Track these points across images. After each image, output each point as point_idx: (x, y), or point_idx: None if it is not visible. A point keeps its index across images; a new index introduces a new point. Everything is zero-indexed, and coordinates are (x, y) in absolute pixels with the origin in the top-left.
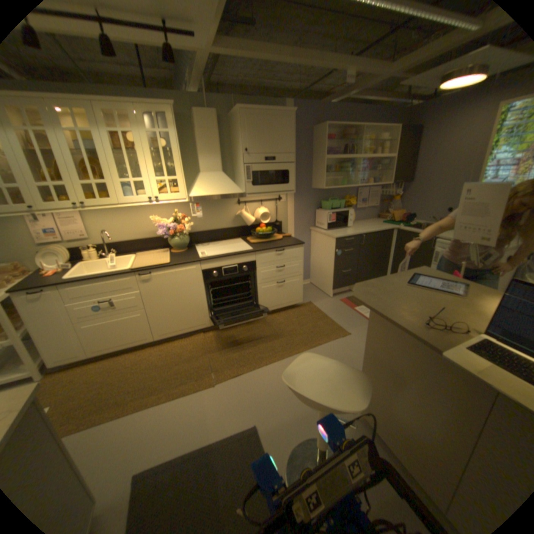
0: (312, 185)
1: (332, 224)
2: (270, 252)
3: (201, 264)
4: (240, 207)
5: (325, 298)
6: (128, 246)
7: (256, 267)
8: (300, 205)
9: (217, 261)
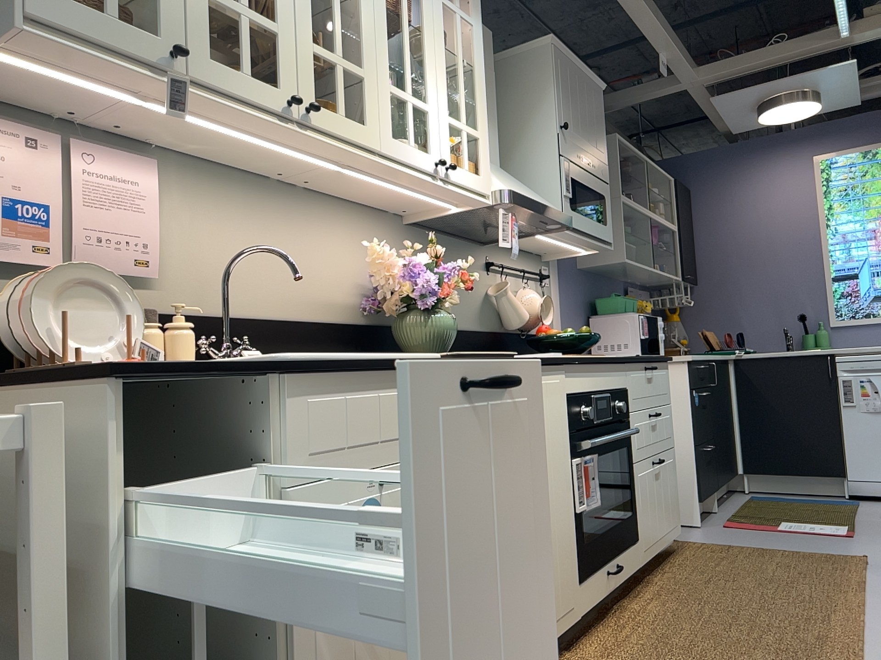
0: (579, 261)
1: (647, 341)
2: (641, 368)
3: (565, 372)
4: (491, 277)
5: (687, 529)
6: (266, 335)
7: (629, 405)
8: (569, 301)
9: (586, 370)
